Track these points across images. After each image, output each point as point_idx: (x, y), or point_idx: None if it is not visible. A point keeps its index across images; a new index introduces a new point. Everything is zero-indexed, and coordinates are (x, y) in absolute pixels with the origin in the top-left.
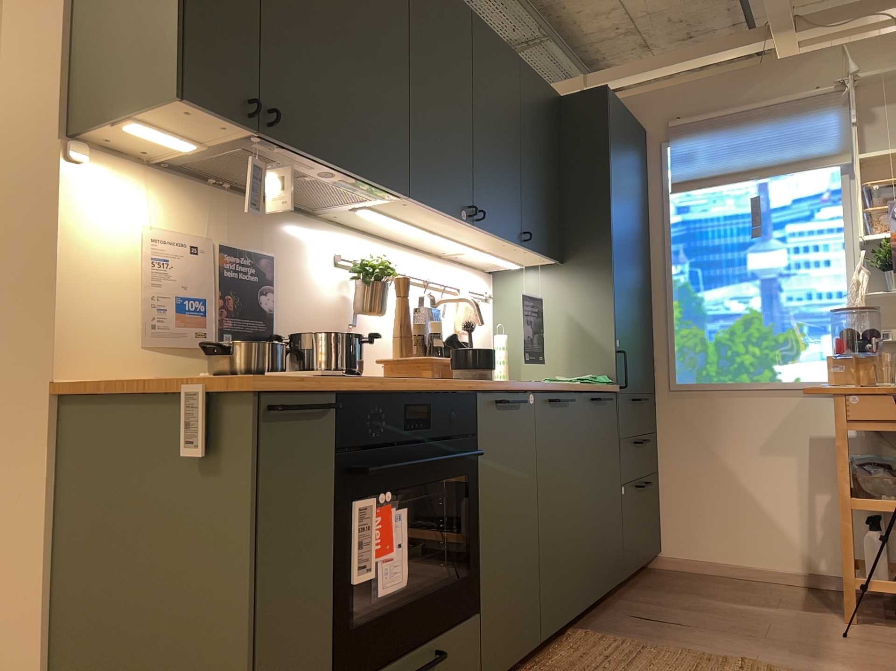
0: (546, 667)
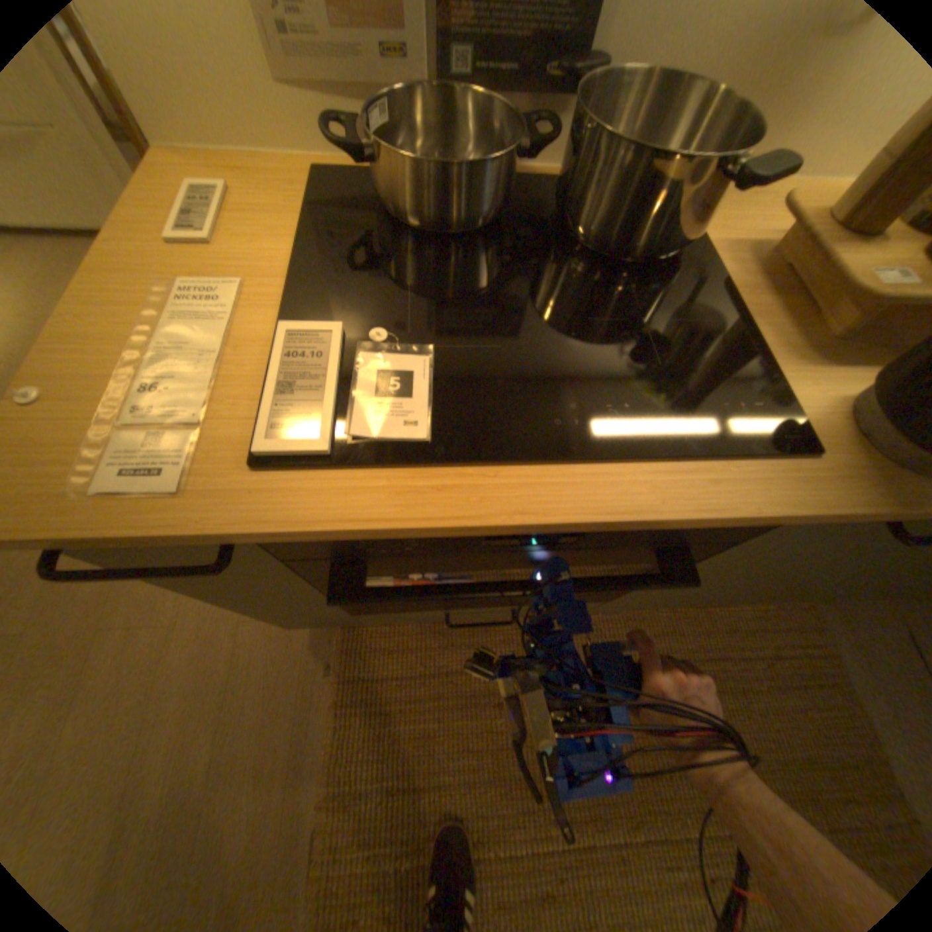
0: (704, 612)
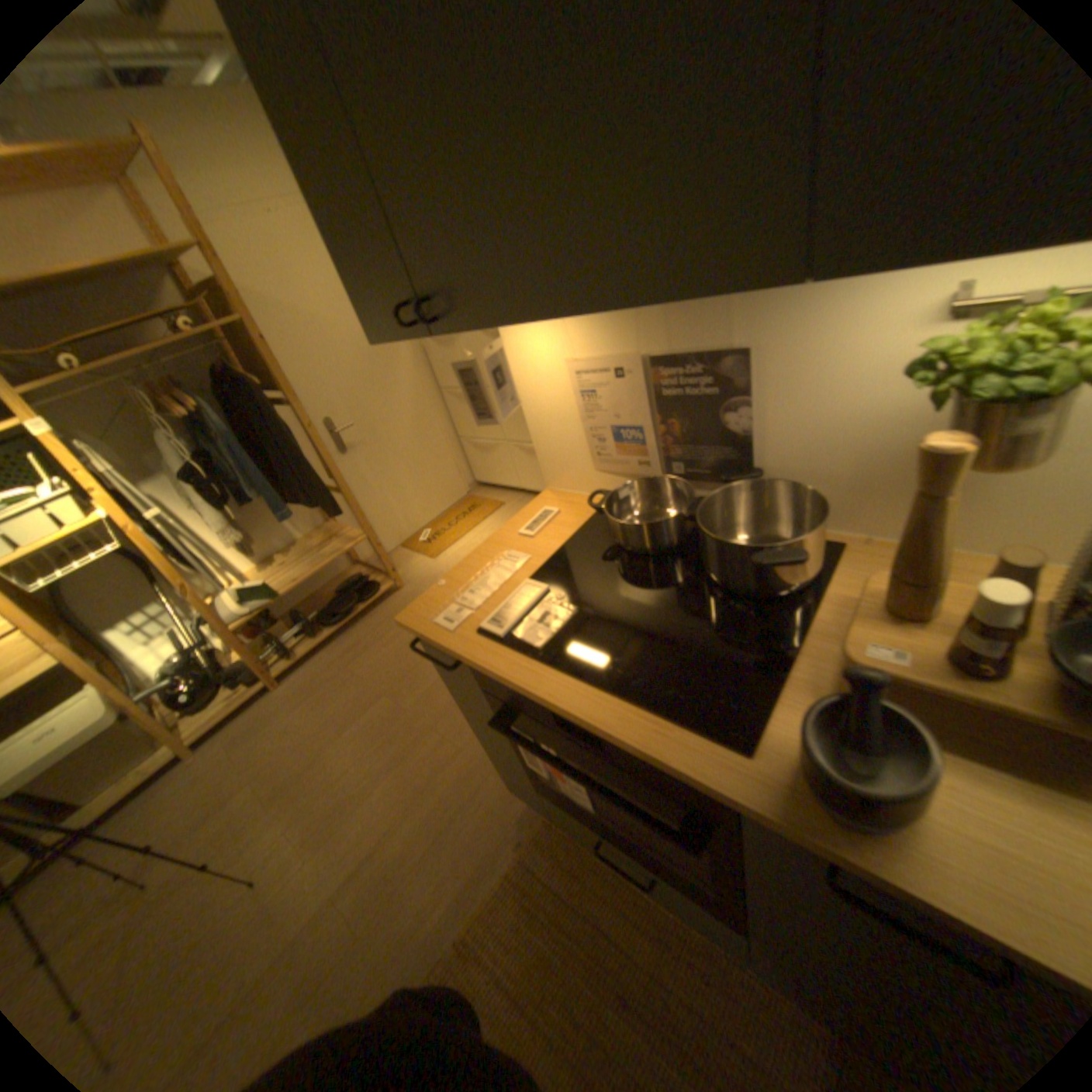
0: None
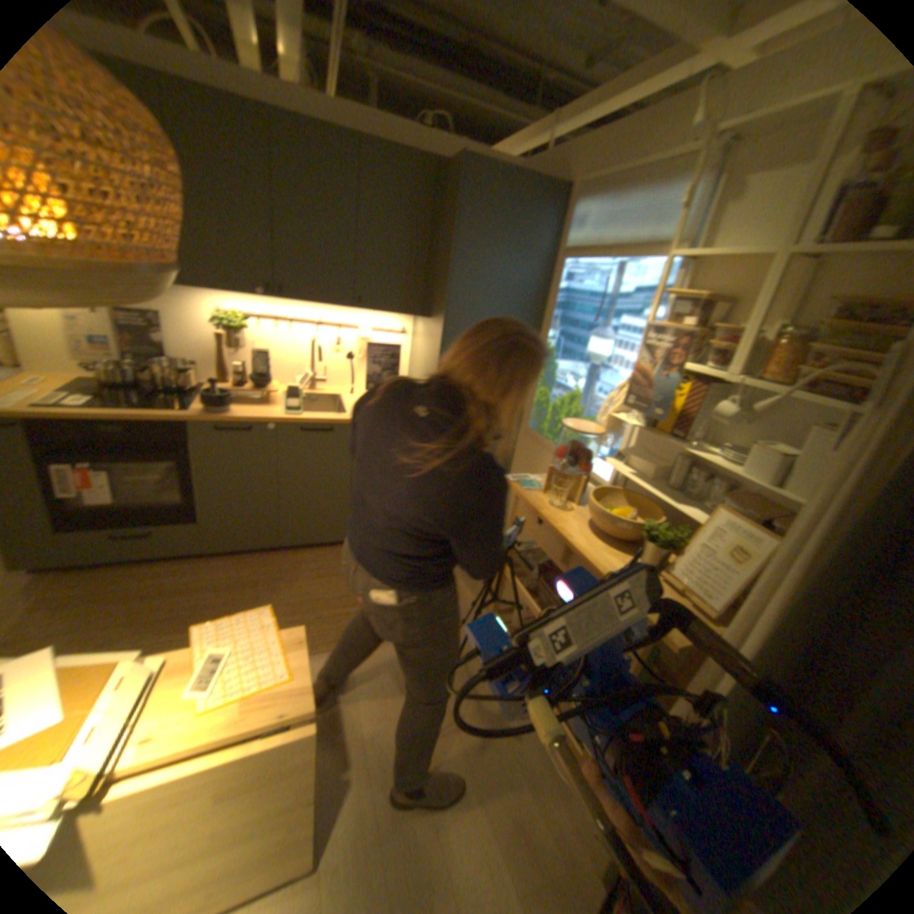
0: (282, 560)
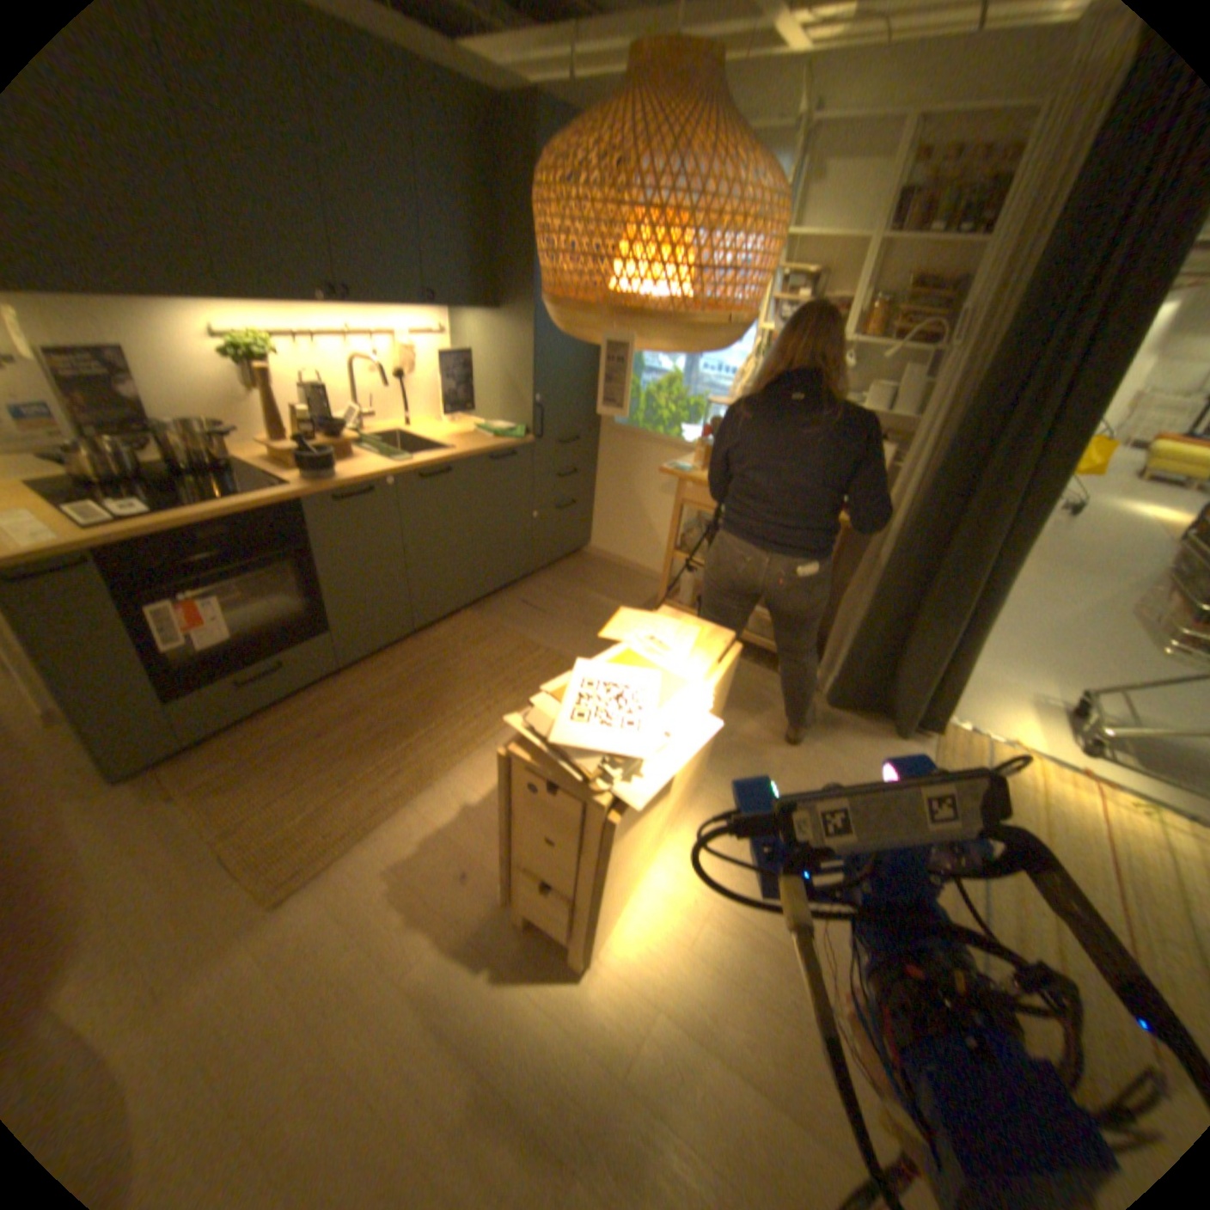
0: (419, 646)
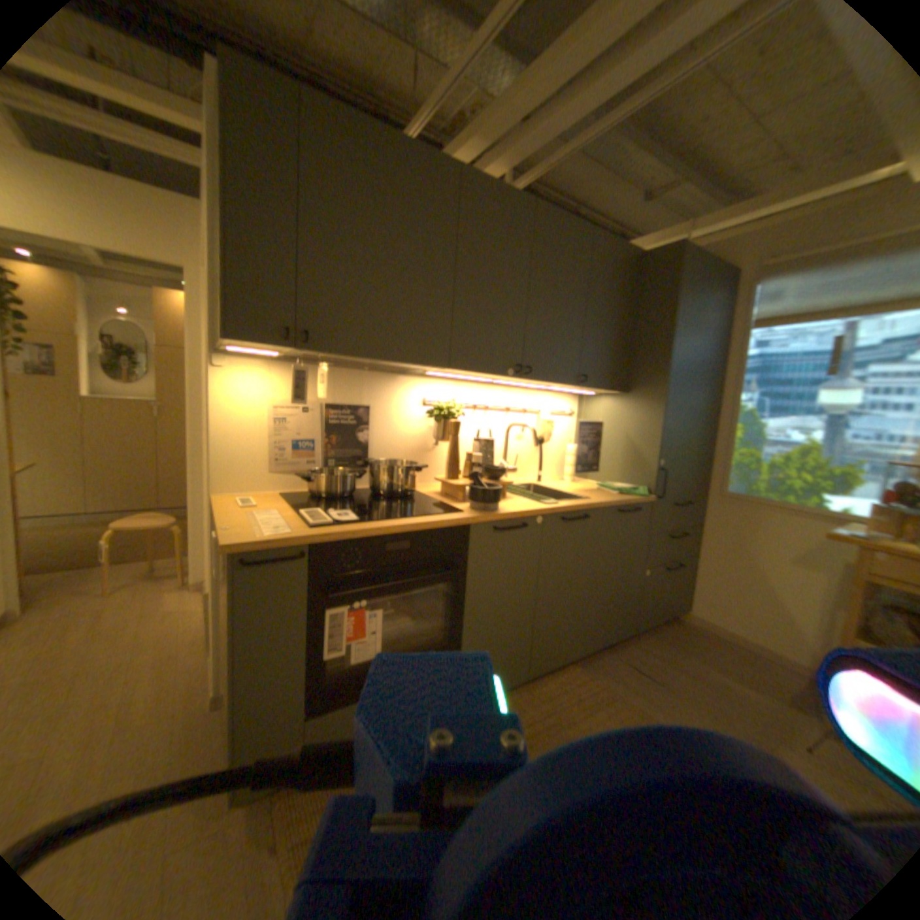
0: (531, 695)
